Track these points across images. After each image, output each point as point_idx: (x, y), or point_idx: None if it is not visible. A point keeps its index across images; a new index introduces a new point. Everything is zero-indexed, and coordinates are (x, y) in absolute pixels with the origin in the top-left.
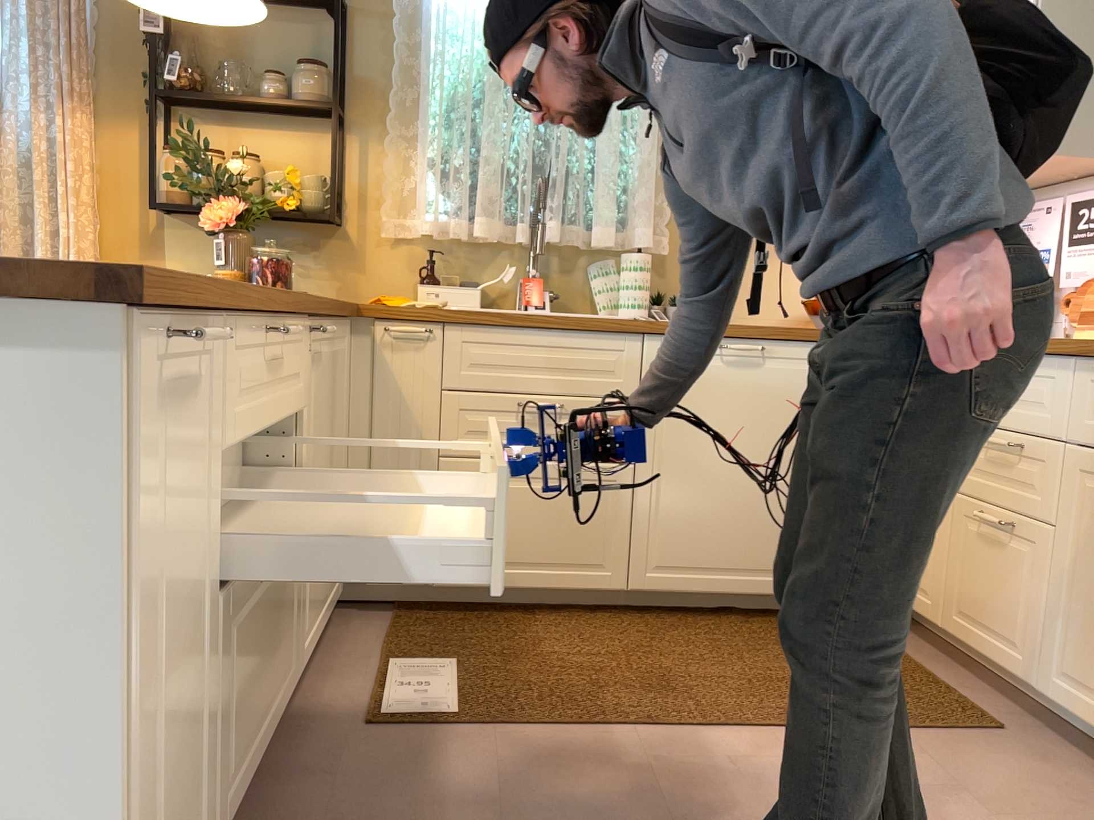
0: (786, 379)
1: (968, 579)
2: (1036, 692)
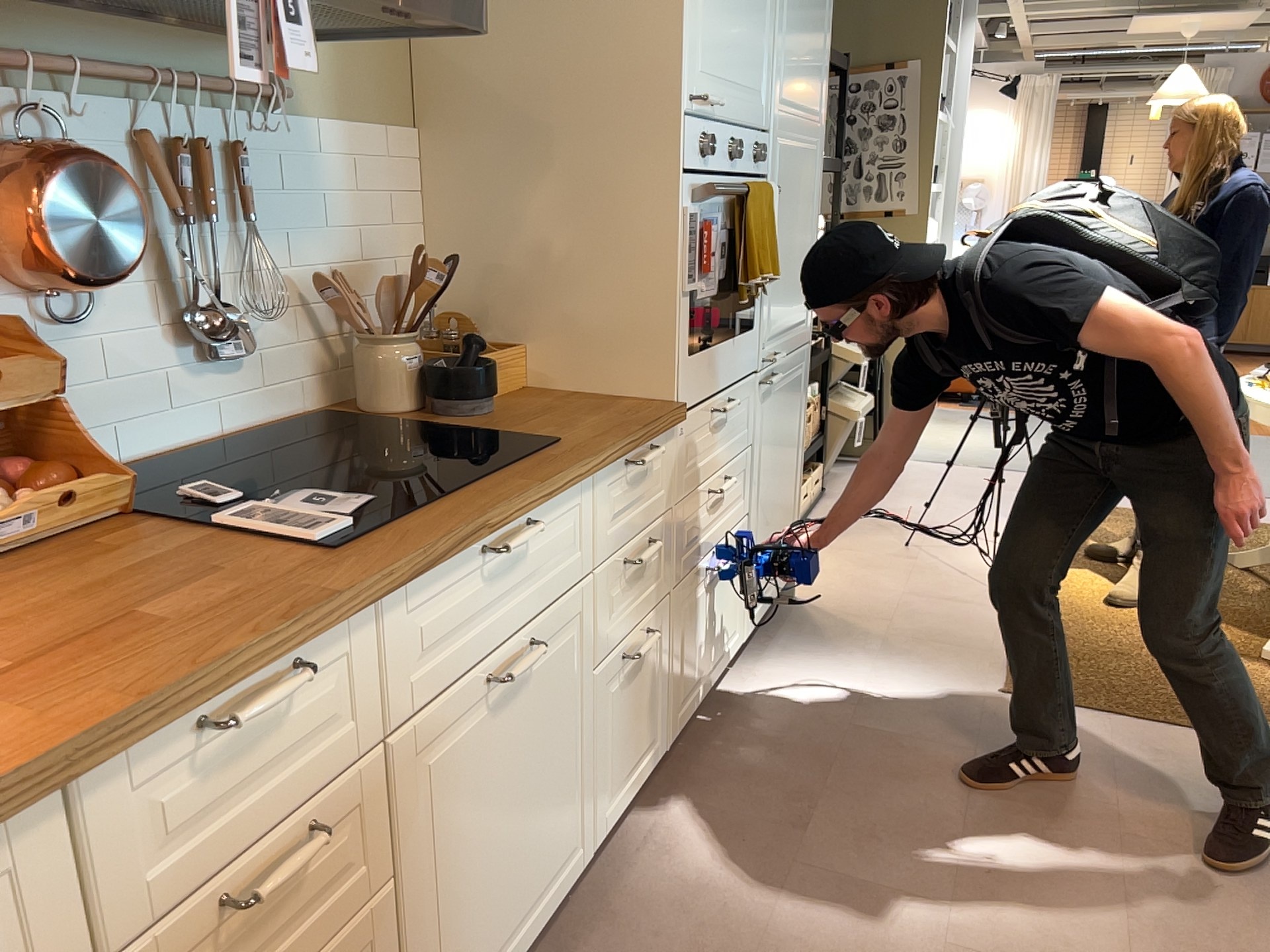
0: None
1: None
2: None
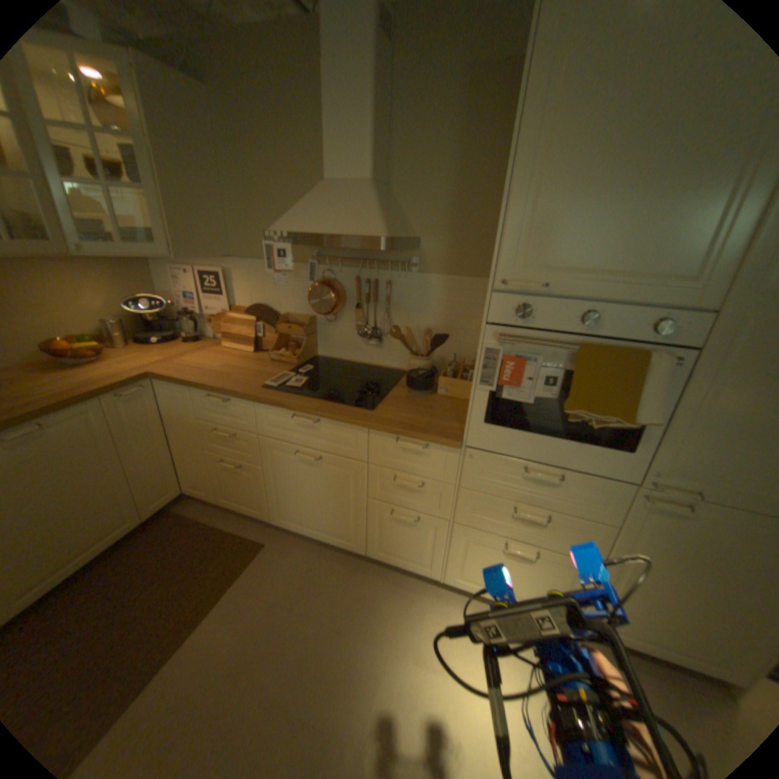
0: (69, 435)
1: (222, 486)
2: (268, 523)
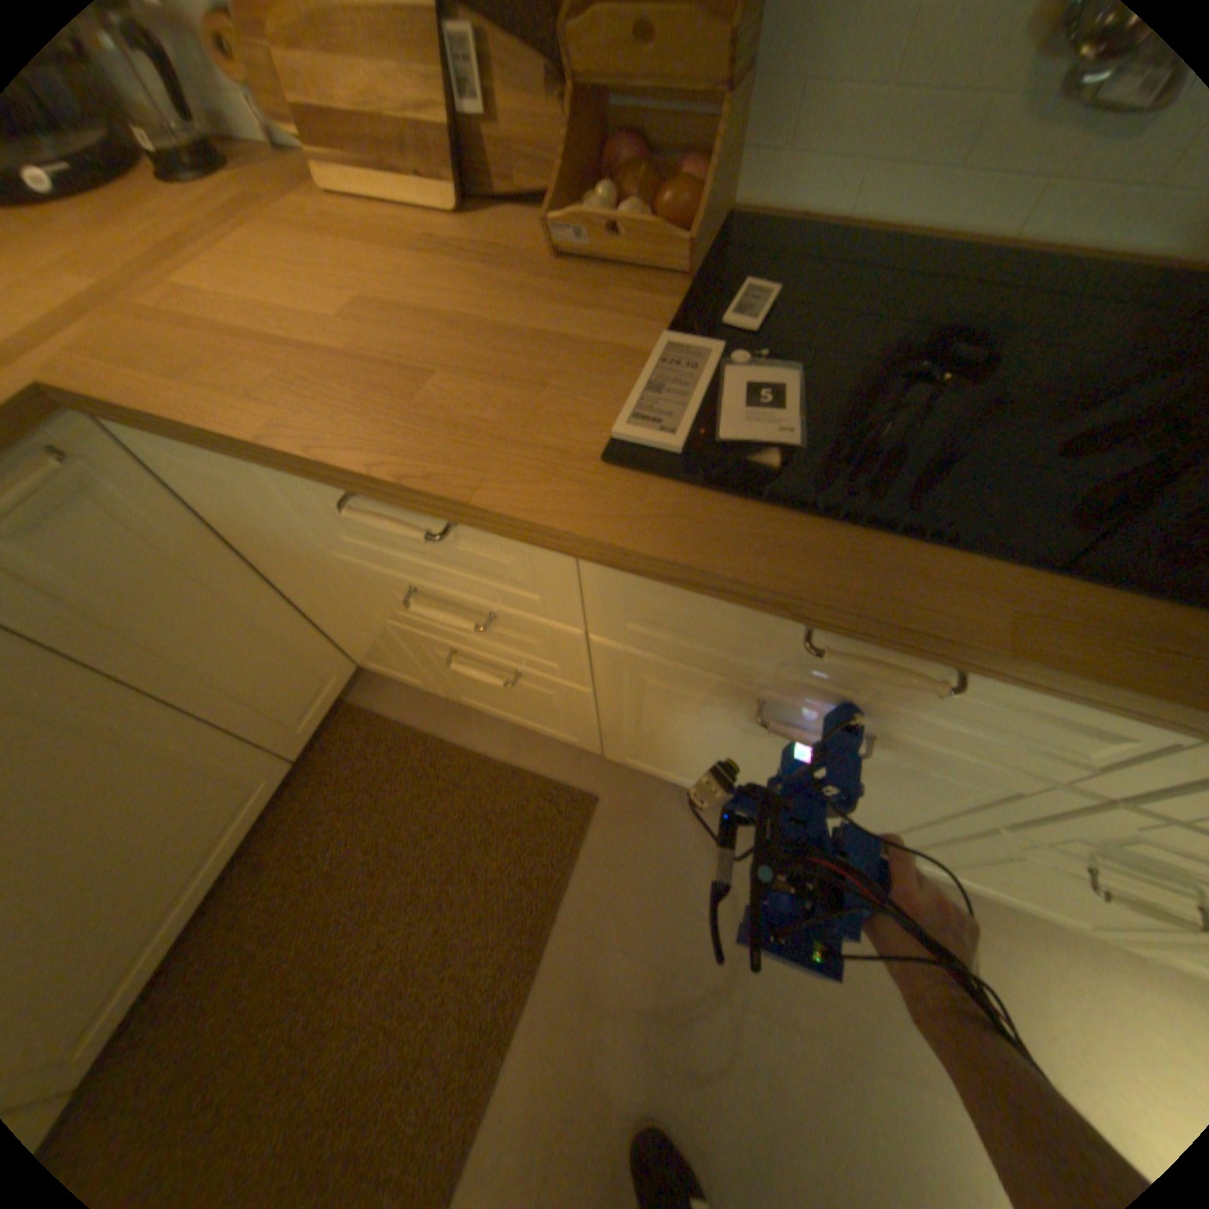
0: None
1: (465, 684)
2: (600, 752)
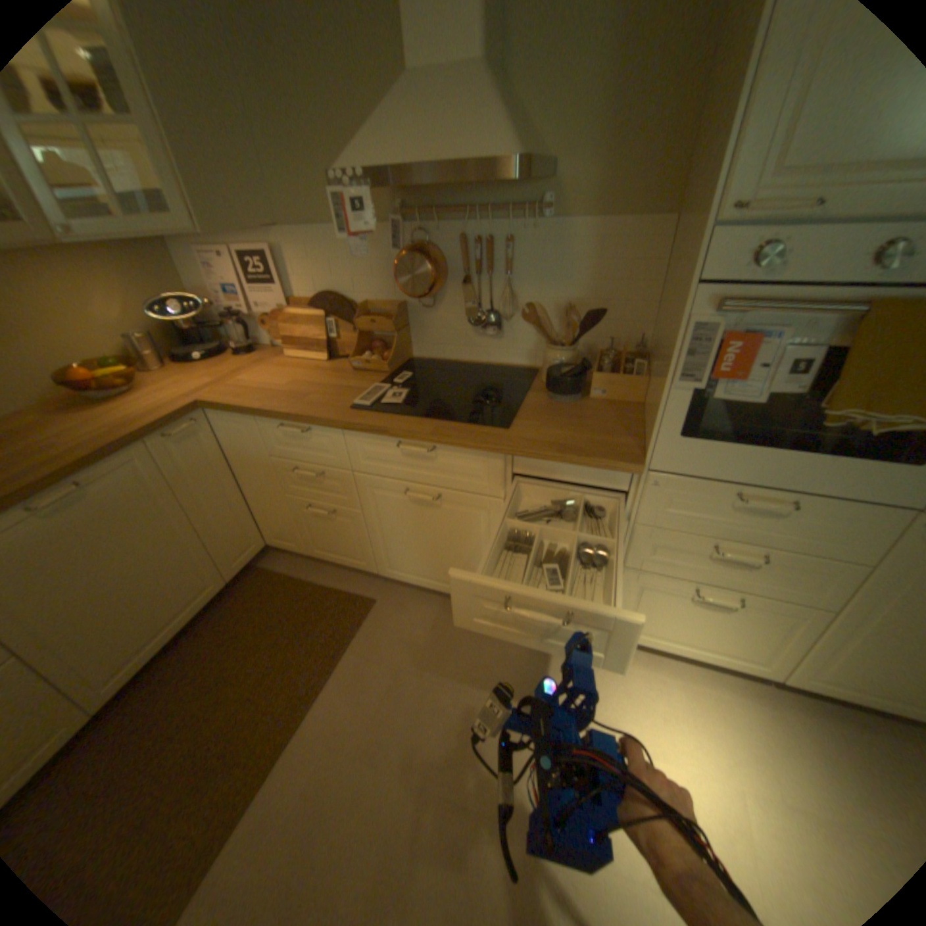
0: (116, 491)
1: (315, 534)
2: (376, 574)
